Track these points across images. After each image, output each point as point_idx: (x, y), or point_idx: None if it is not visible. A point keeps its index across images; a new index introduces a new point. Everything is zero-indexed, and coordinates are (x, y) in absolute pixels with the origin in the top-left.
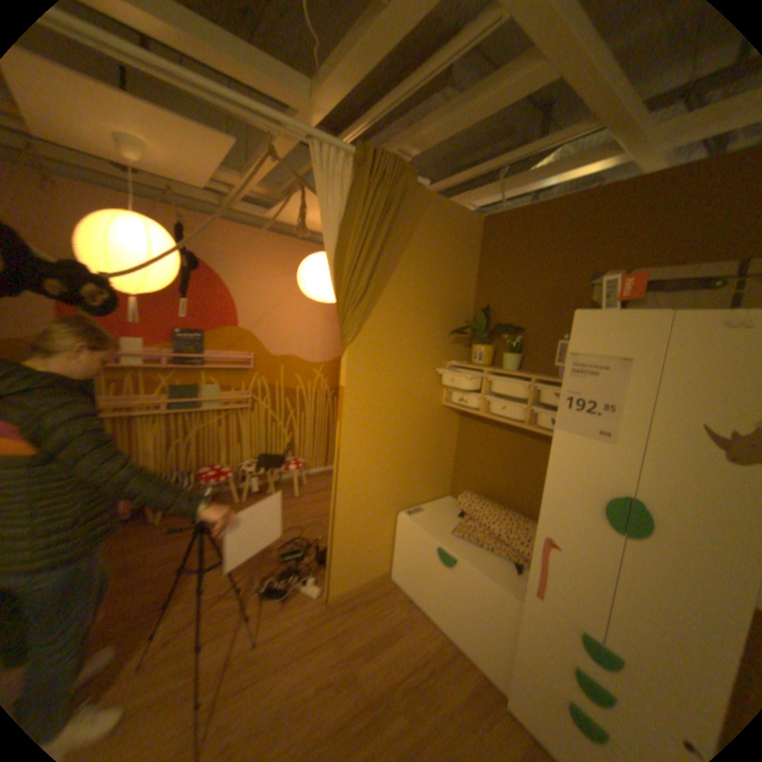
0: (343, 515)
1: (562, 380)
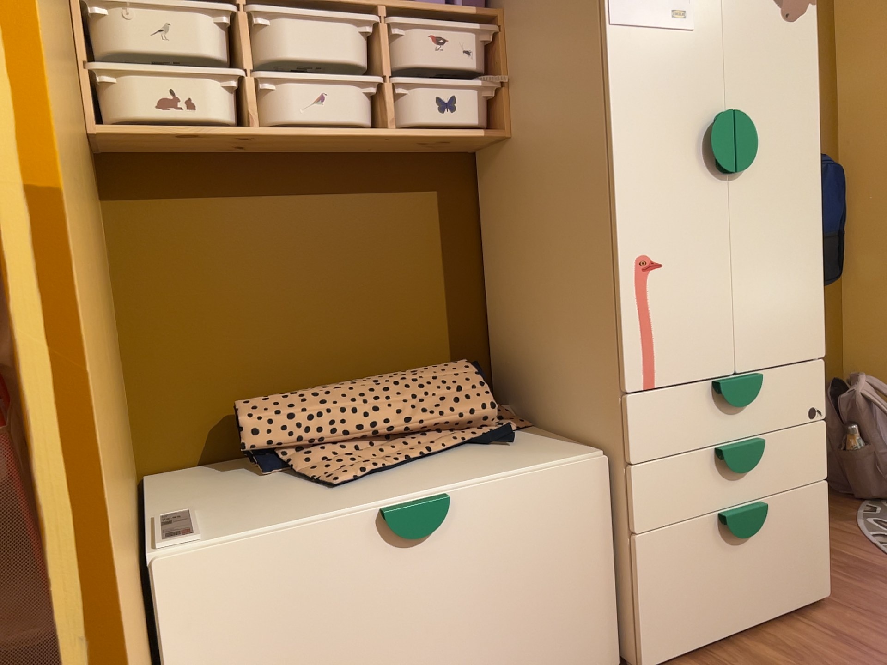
0: (122, 640)
1: (441, 4)
